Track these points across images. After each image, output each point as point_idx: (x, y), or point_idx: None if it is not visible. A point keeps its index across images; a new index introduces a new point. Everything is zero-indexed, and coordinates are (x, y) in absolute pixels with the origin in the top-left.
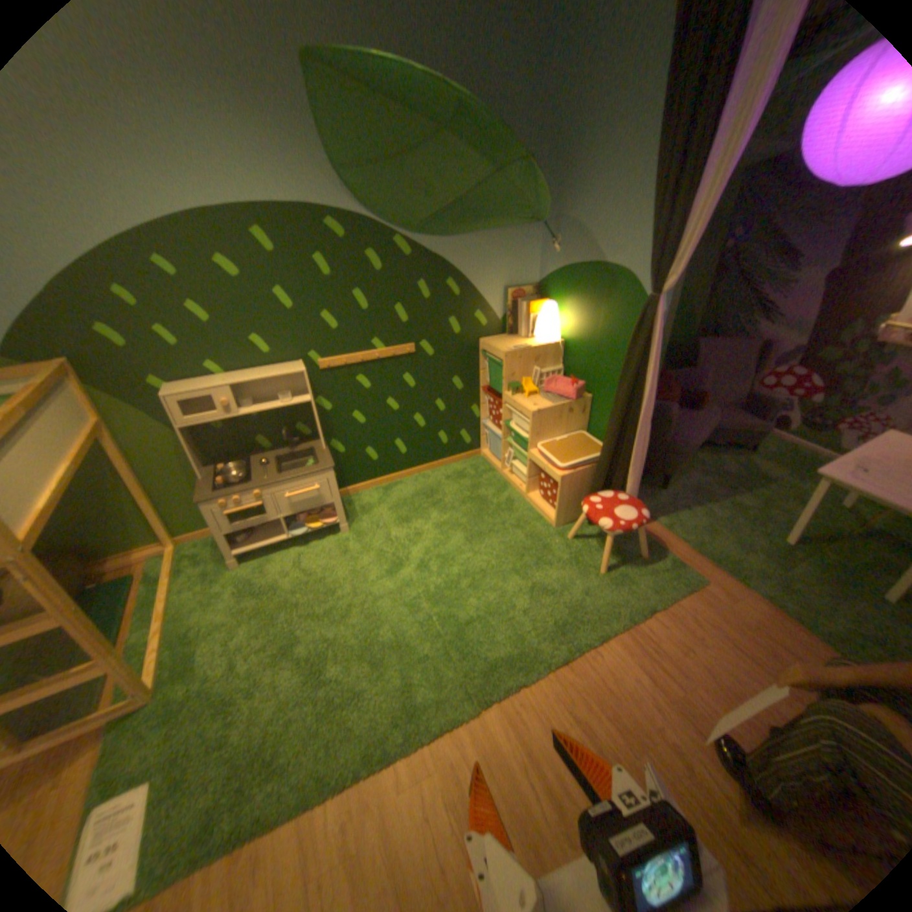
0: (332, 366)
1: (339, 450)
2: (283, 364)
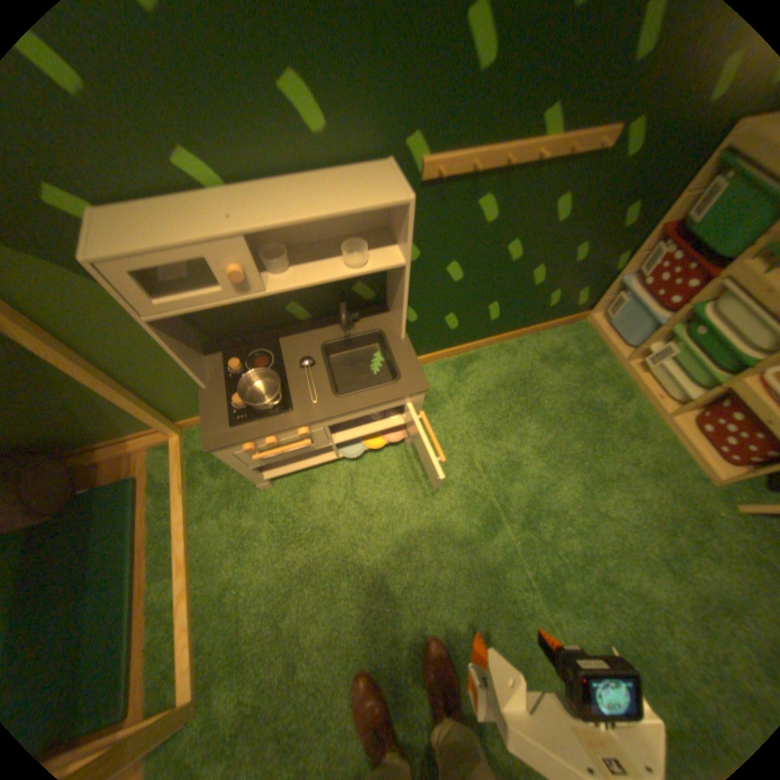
0: (451, 171)
1: (411, 317)
2: (355, 162)
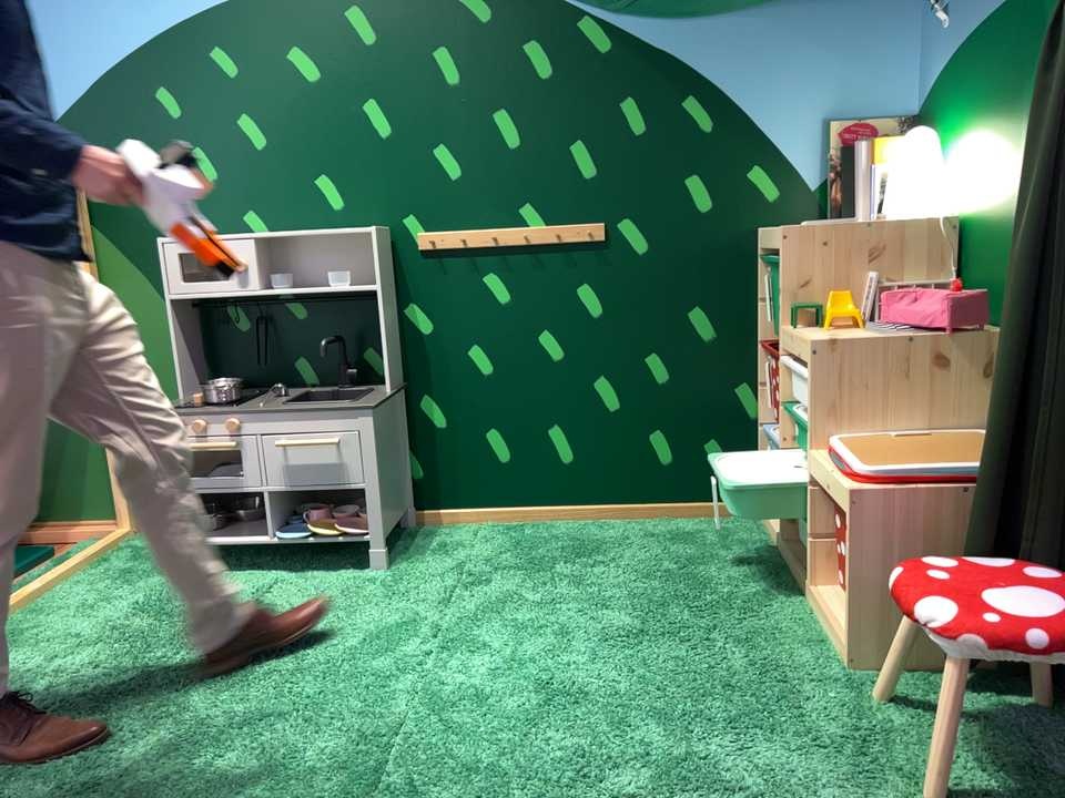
0: (441, 243)
1: (435, 418)
2: (359, 228)
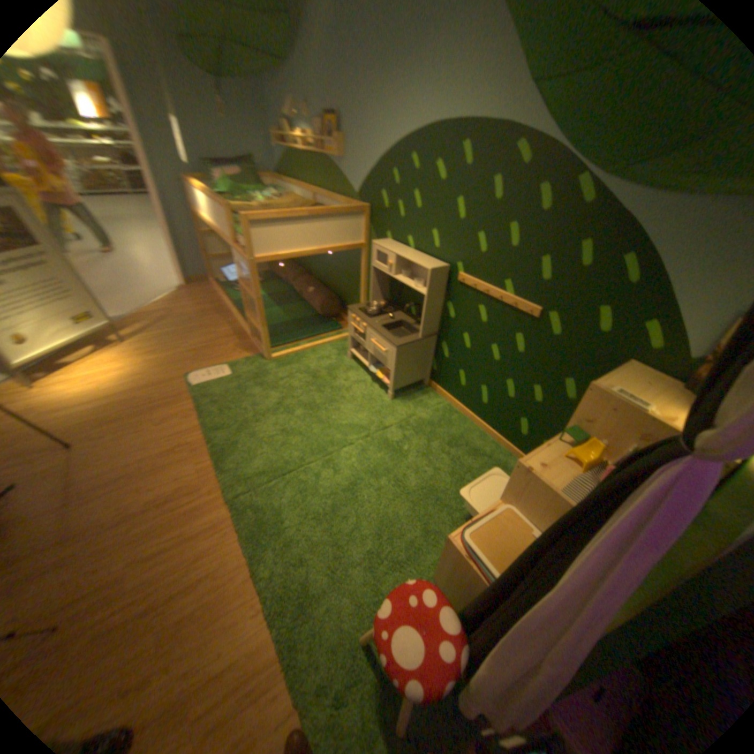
0: (466, 284)
1: (445, 354)
2: (440, 262)
